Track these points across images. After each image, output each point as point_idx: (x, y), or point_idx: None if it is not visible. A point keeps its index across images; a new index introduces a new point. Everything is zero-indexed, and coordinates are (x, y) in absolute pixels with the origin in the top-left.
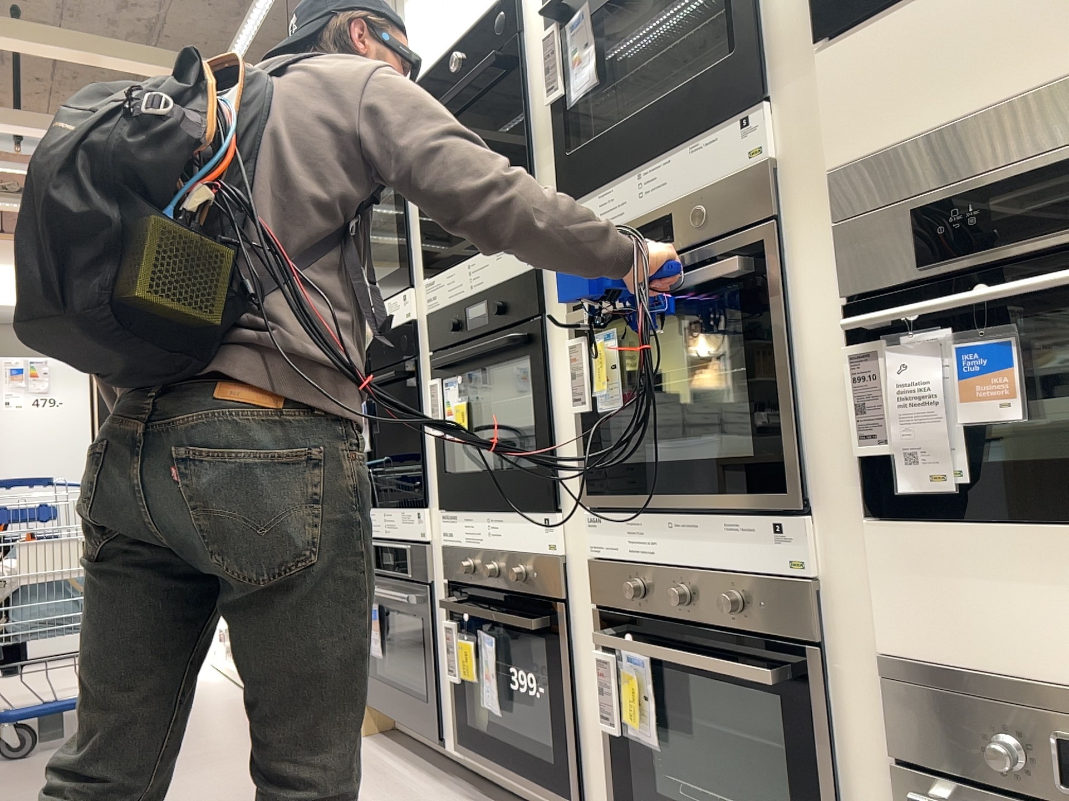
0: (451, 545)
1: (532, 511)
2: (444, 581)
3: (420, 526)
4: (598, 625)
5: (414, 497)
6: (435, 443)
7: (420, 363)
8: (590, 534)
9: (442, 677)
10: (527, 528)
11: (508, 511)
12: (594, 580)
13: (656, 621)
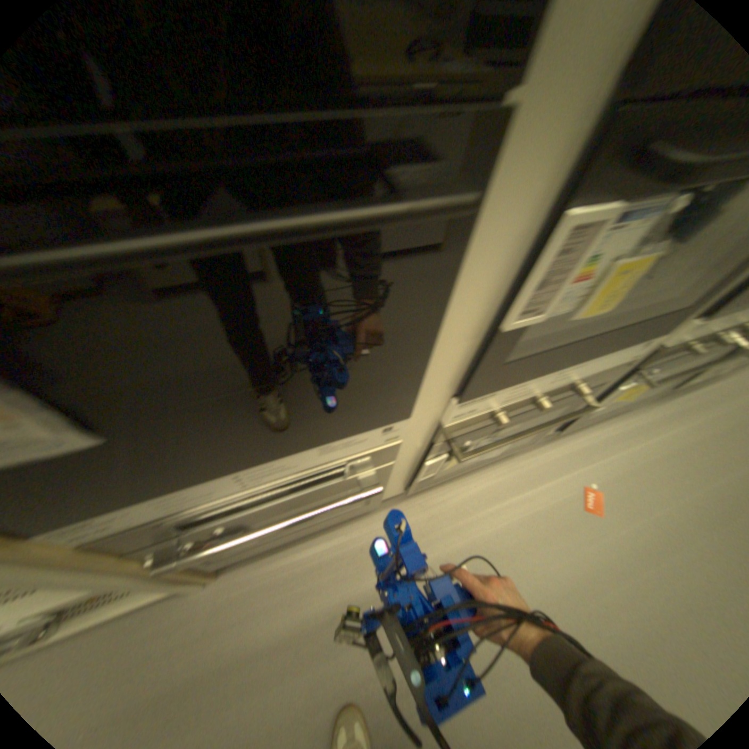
0: (472, 415)
1: (640, 342)
2: (440, 443)
3: (392, 432)
4: (628, 375)
5: (372, 414)
6: (476, 328)
7: (514, 122)
8: (682, 333)
9: (387, 484)
10: (619, 355)
11: (606, 353)
12: (653, 356)
13: (675, 354)
